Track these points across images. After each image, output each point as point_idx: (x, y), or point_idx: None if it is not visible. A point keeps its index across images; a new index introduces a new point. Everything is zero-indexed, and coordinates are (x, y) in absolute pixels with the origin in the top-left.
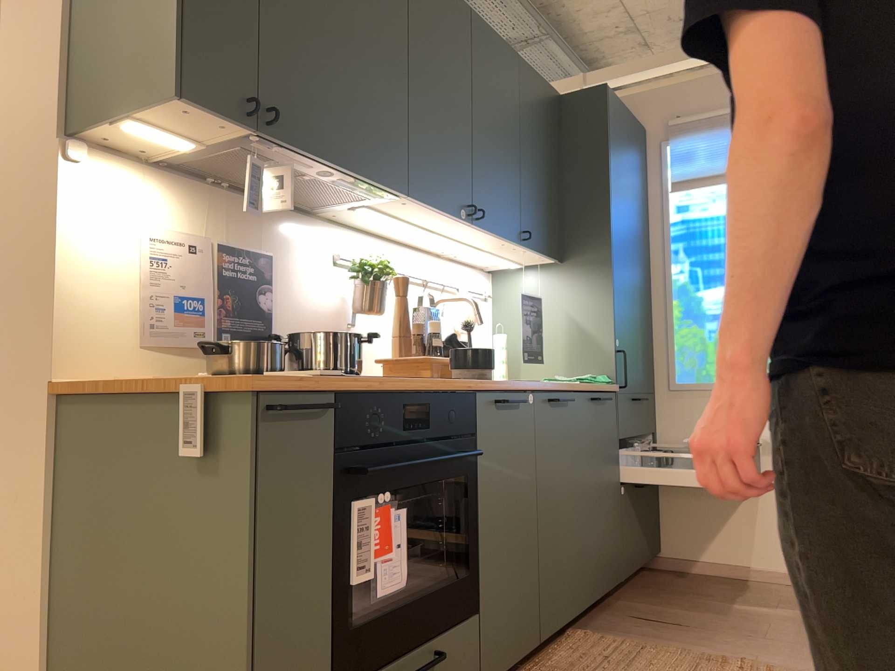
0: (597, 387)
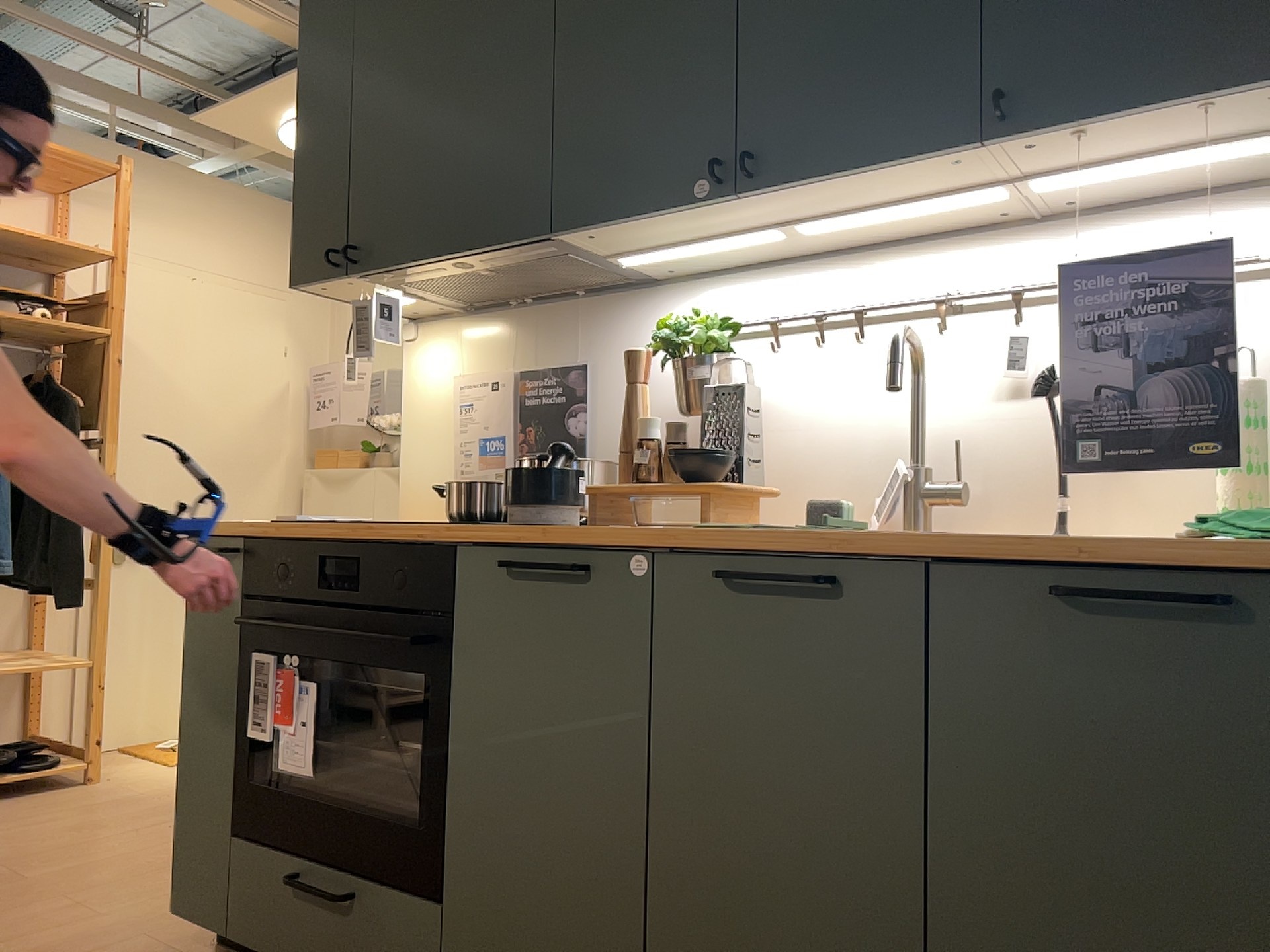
0: (1161, 550)
